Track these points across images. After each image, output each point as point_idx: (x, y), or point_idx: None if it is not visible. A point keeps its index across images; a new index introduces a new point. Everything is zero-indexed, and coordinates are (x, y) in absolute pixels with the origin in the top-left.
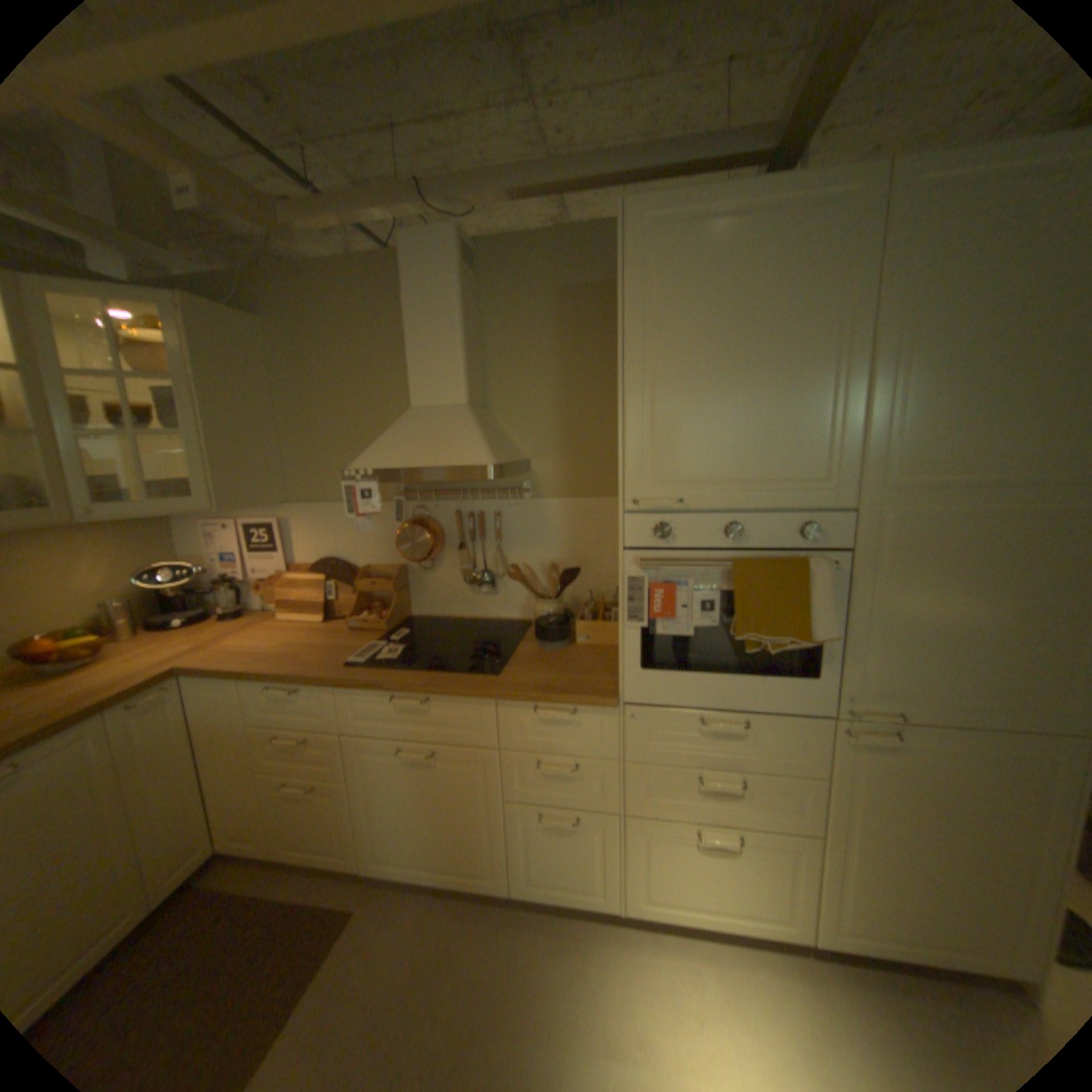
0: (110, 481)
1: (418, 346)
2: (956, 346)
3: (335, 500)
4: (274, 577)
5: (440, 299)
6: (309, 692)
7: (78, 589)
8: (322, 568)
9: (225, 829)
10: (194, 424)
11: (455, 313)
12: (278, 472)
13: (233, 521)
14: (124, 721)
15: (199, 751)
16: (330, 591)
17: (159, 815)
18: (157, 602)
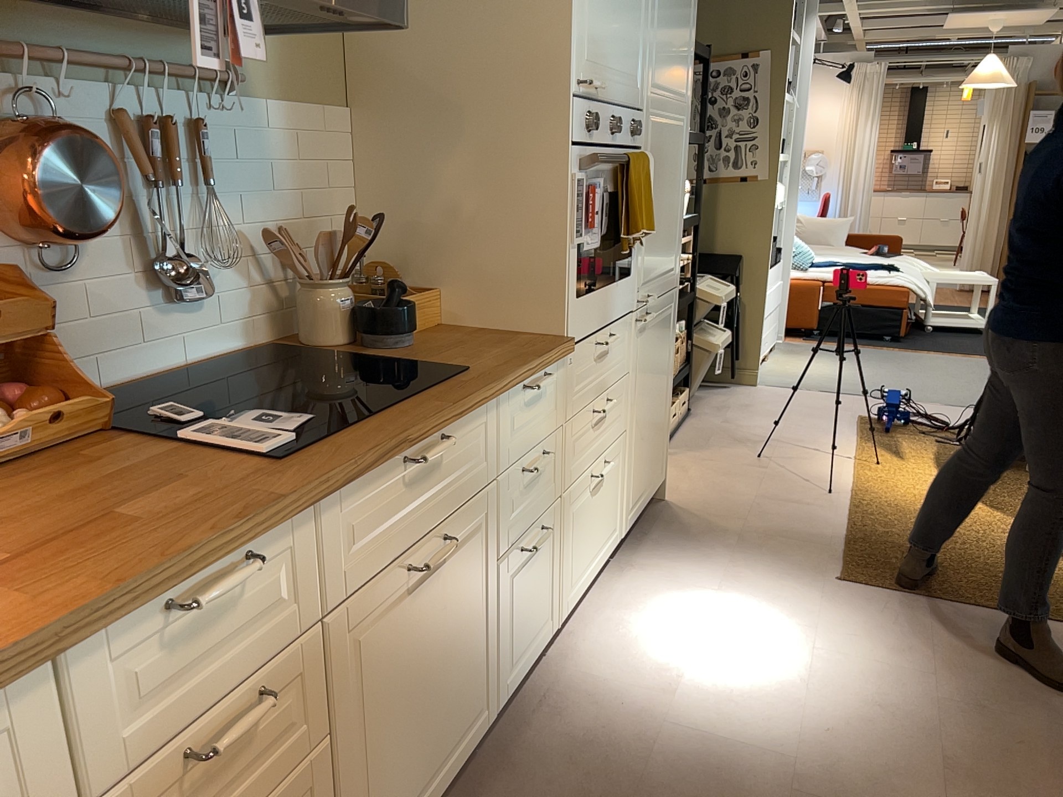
0: None
1: None
2: None
3: None
4: None
5: None
6: (266, 545)
7: None
8: None
9: None
10: None
11: None
12: None
13: None
14: None
15: None
16: None
17: None
18: None
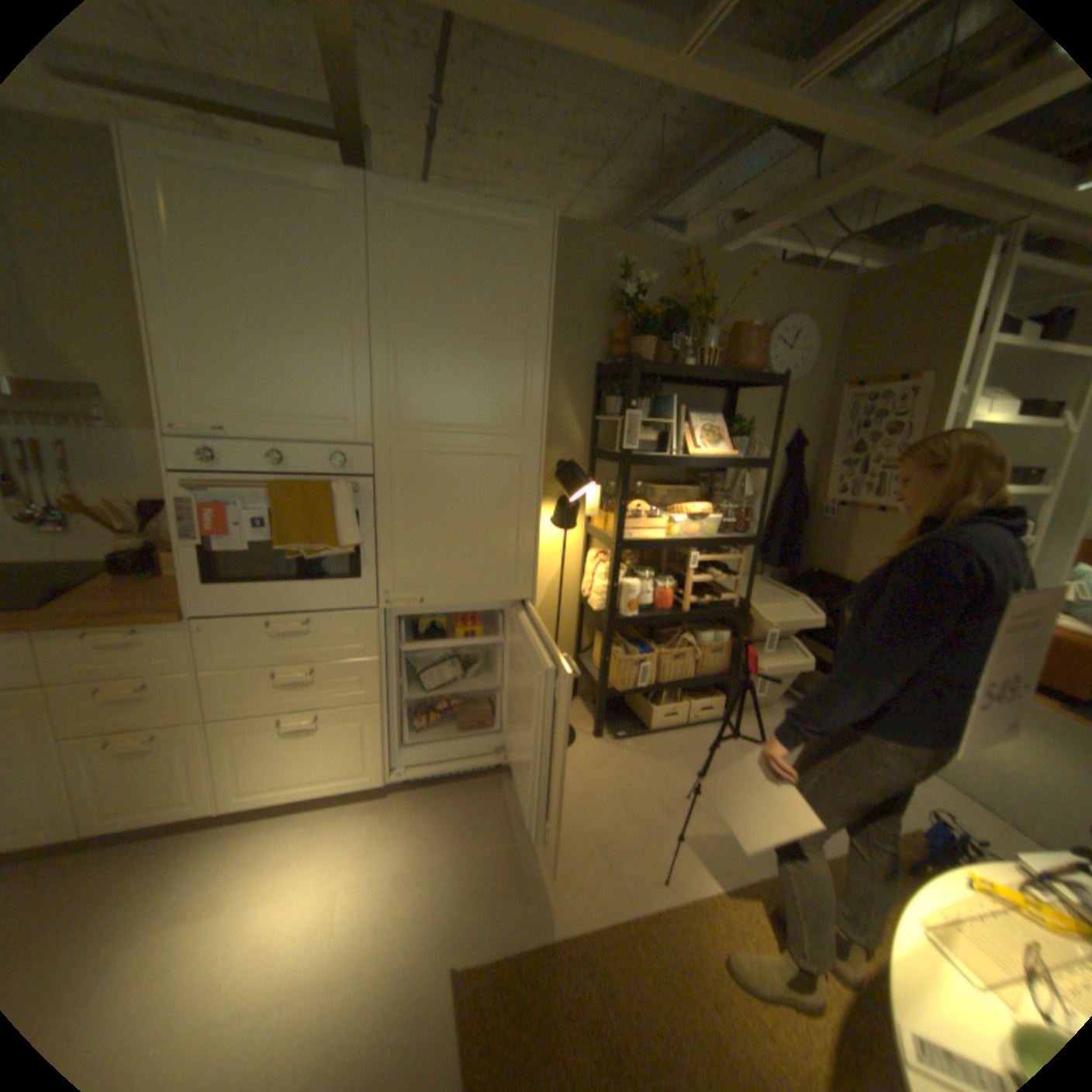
0: None
1: None
2: (423, 330)
3: None
4: None
5: None
6: None
7: None
8: None
9: None
10: None
11: None
12: None
13: None
14: None
15: None
16: None
17: None
18: None
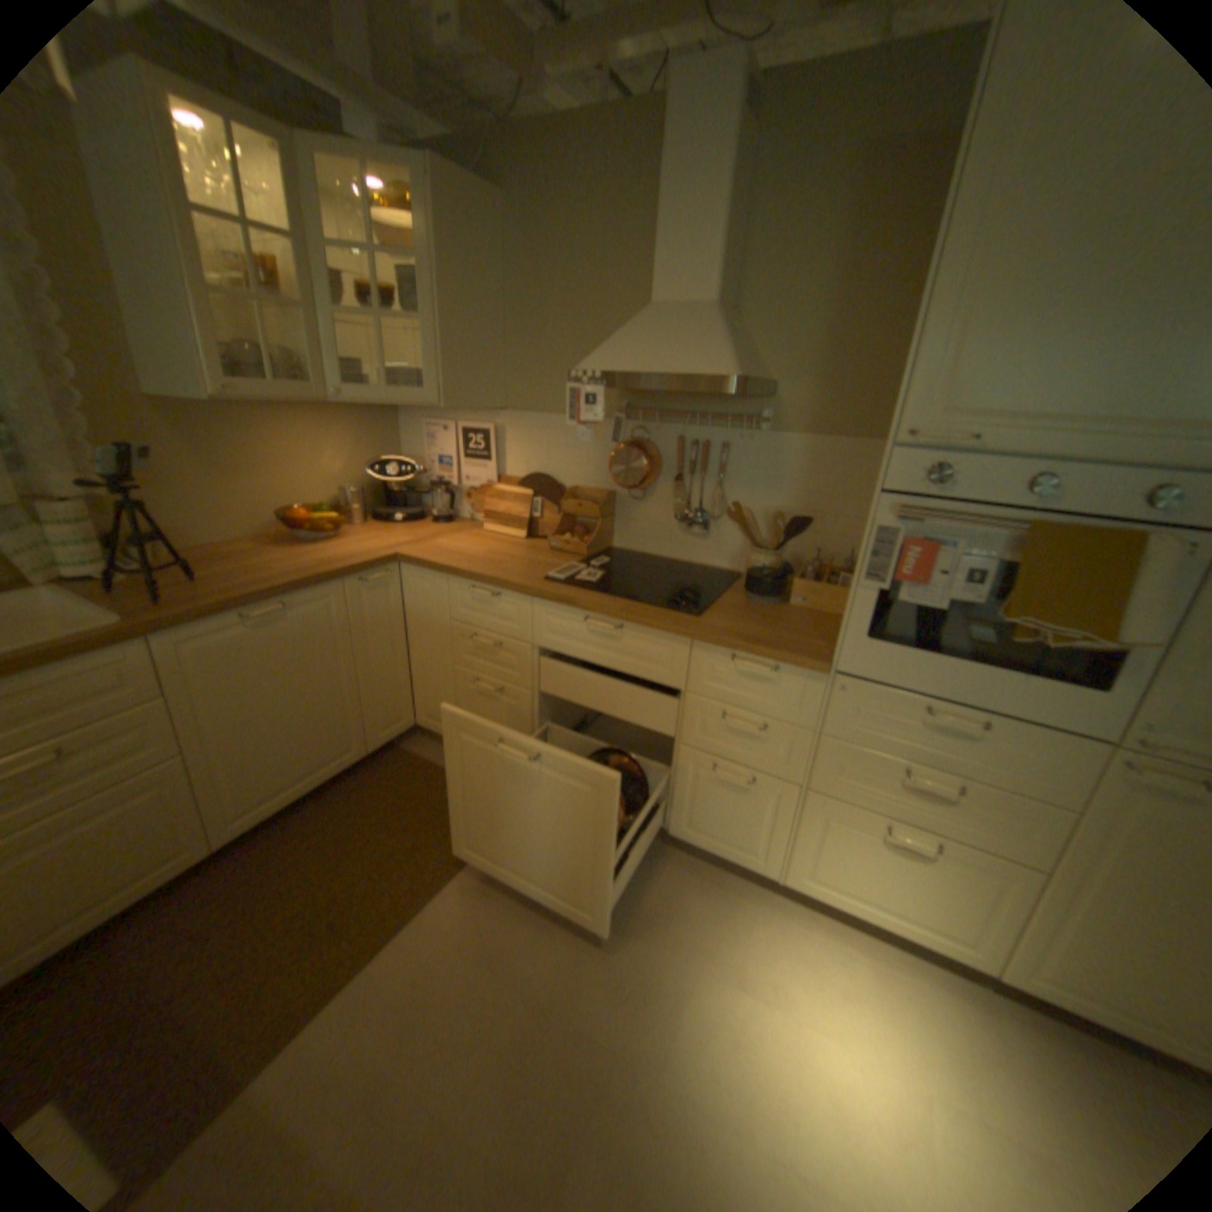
0: (355, 366)
1: (671, 222)
2: None
3: (553, 411)
4: (485, 487)
5: (708, 158)
6: (510, 597)
7: (325, 470)
8: (531, 482)
9: (426, 706)
10: (431, 310)
11: (723, 177)
12: (500, 374)
13: (455, 423)
14: (358, 590)
15: (411, 633)
16: (536, 508)
17: (379, 677)
18: (383, 495)
